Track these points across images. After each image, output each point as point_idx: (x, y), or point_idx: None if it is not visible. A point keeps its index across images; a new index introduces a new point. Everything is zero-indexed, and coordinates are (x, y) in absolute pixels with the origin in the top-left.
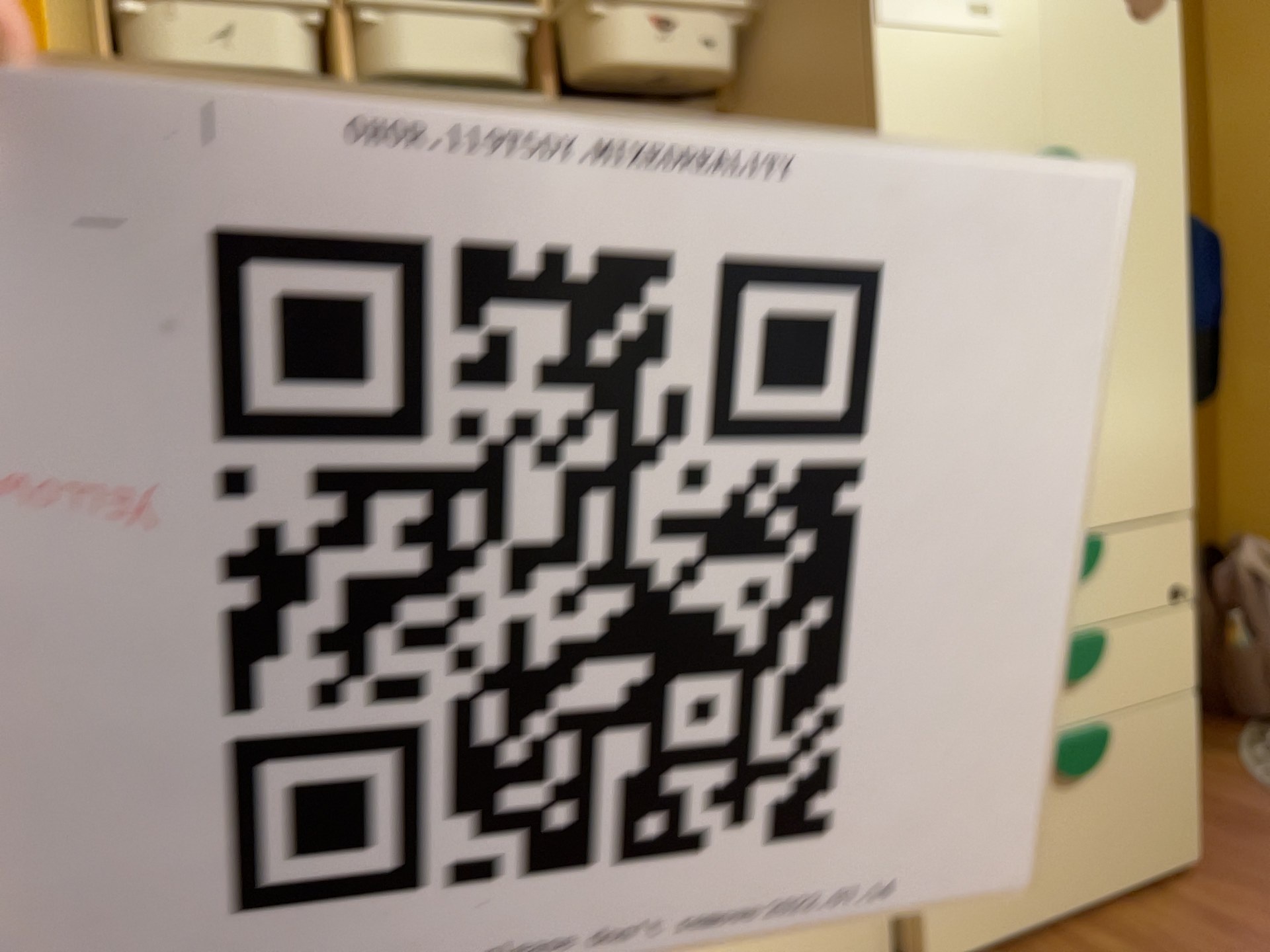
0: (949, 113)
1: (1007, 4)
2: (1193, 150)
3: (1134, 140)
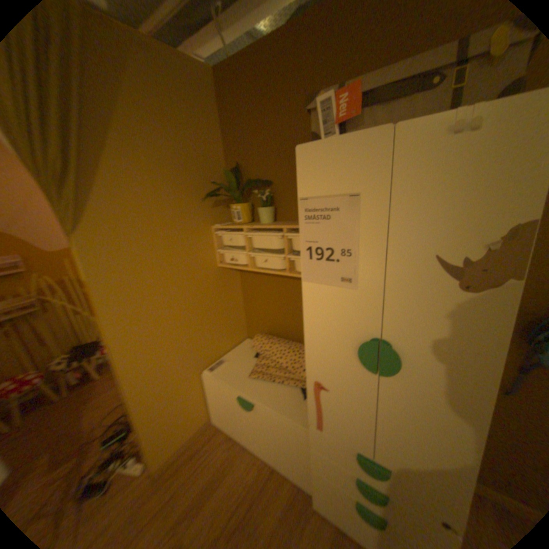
0: (328, 313)
1: (359, 279)
2: None
3: (445, 348)
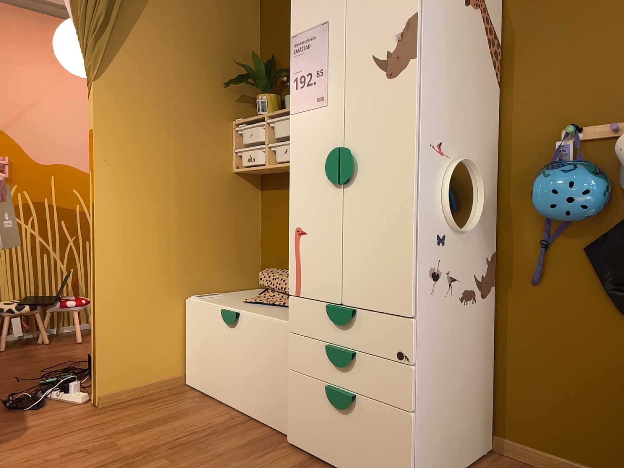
0: (308, 139)
1: (329, 94)
2: None
3: (383, 135)
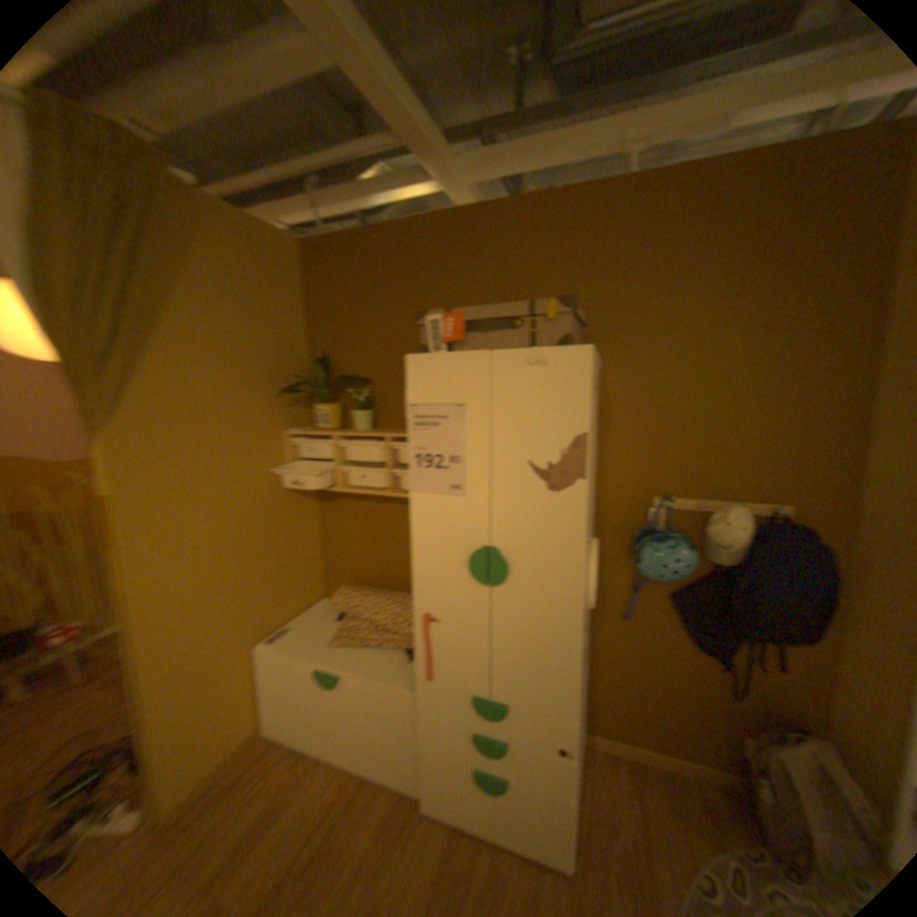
0: (437, 526)
1: (466, 486)
2: (833, 486)
3: (541, 547)
